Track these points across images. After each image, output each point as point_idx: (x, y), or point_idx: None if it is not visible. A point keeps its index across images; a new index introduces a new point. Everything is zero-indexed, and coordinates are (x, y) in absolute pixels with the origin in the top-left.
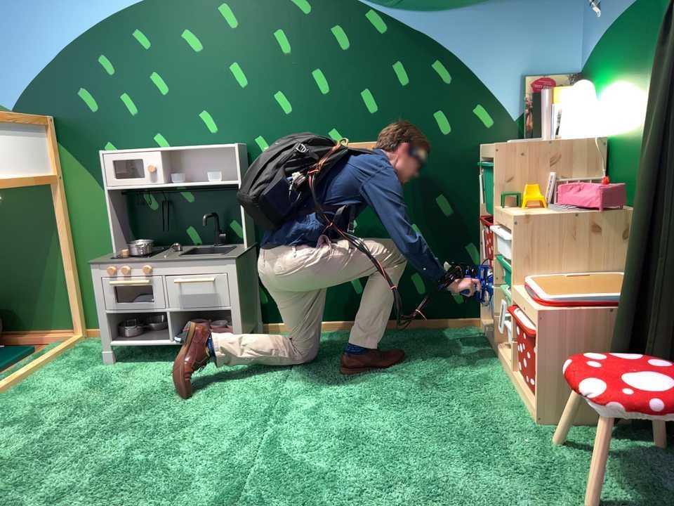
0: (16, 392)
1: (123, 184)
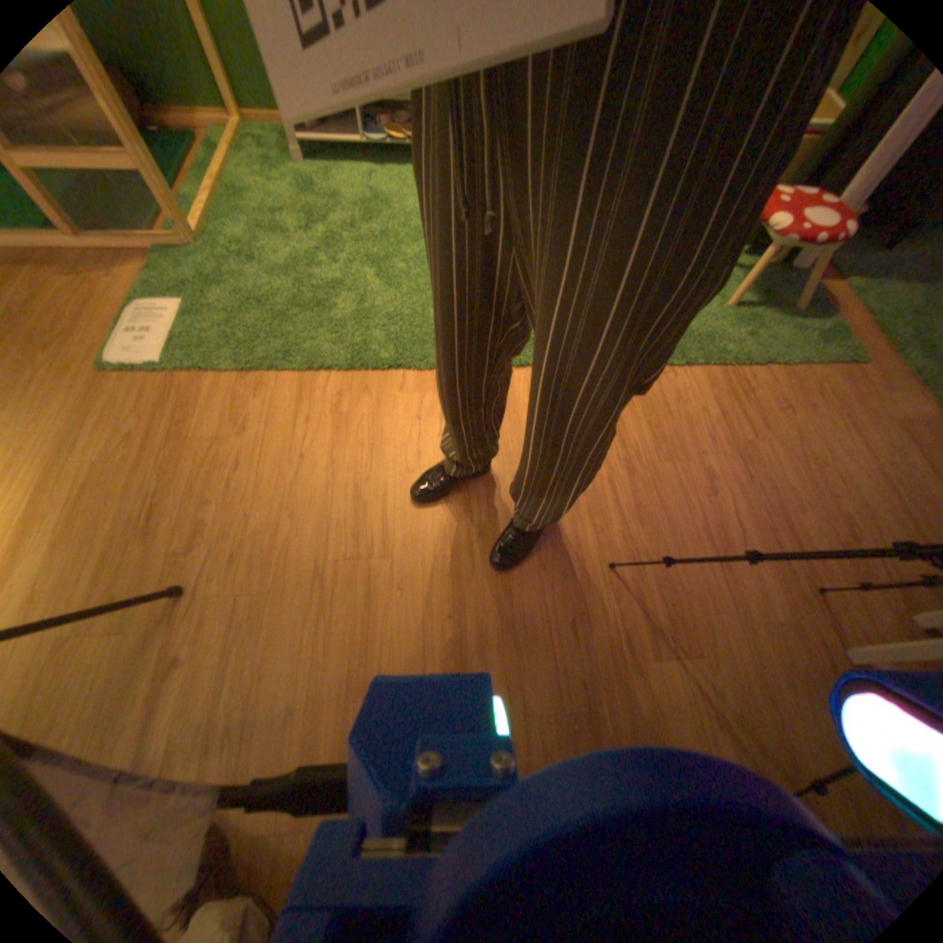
0: (225, 191)
1: None
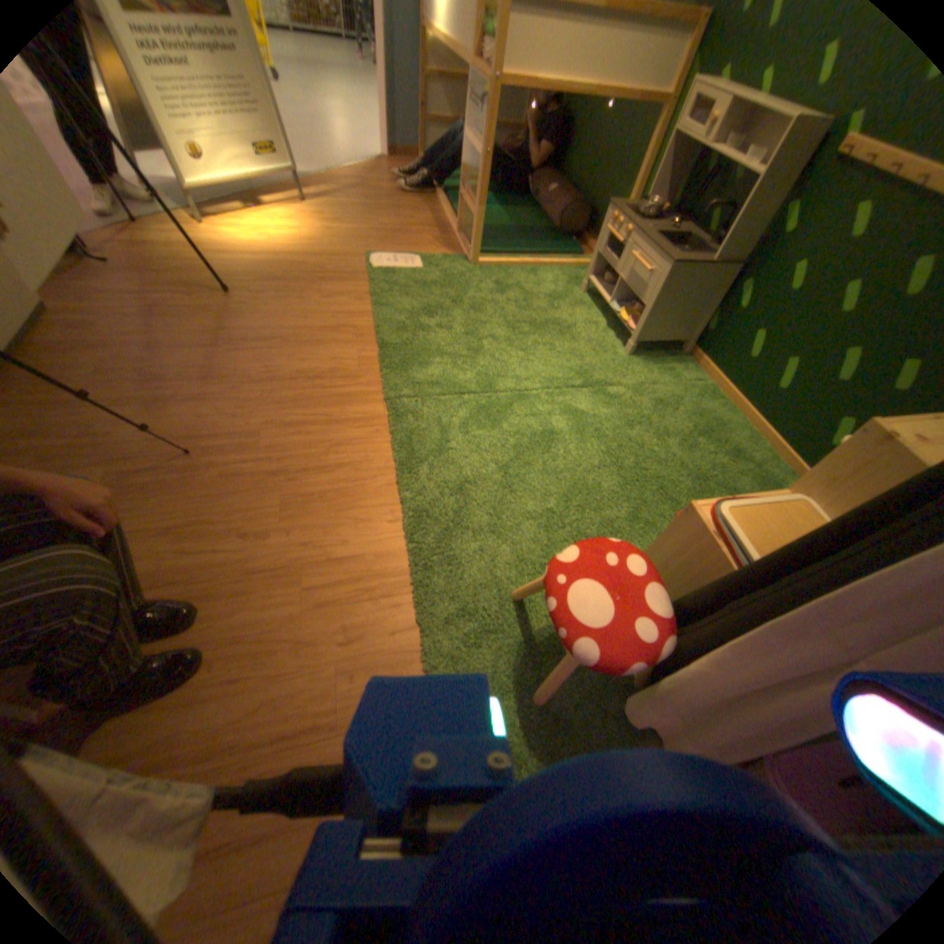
0: (528, 271)
1: (686, 128)
